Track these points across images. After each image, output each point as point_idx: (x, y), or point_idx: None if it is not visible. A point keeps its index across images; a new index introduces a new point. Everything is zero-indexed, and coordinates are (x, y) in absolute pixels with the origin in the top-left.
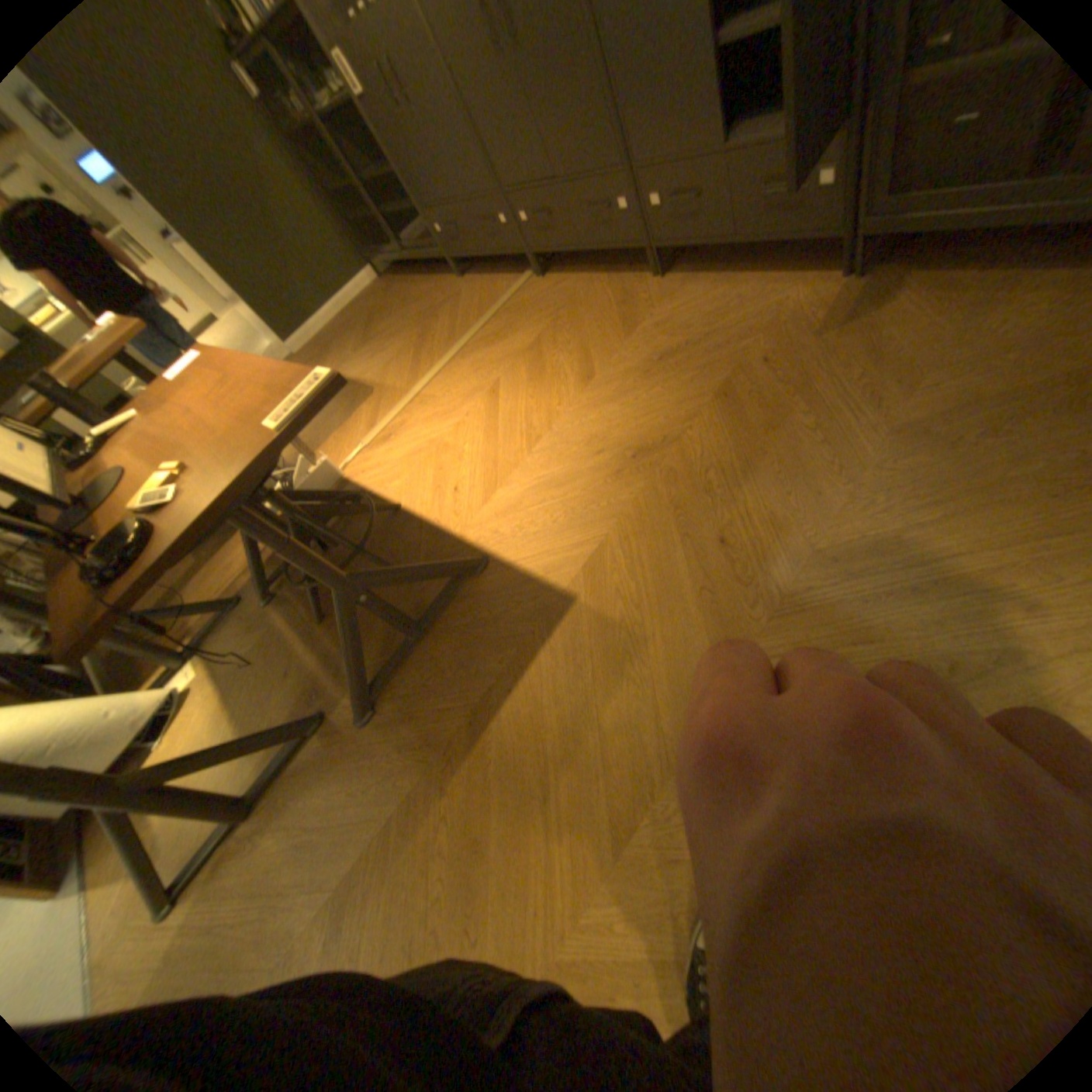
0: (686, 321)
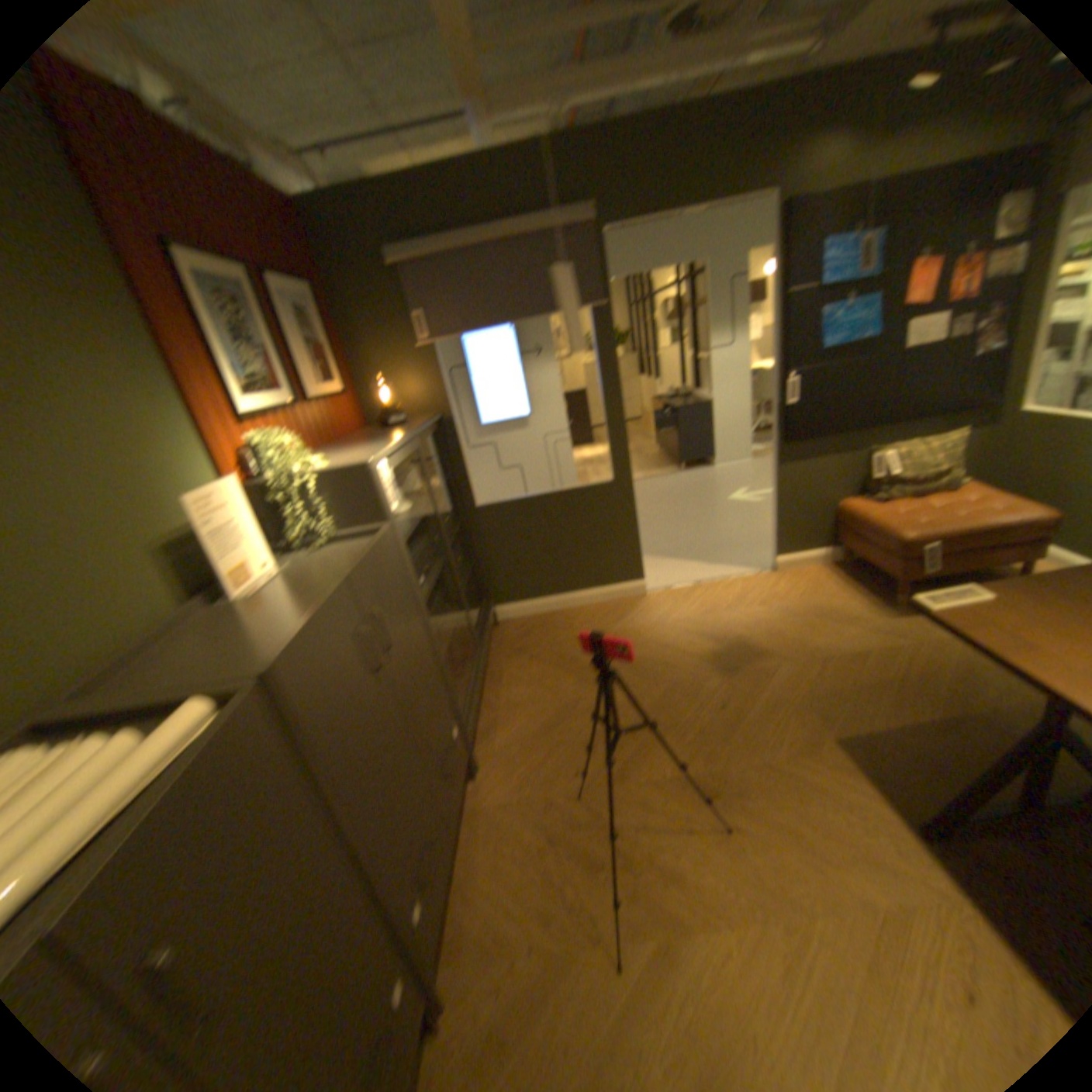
0: (536, 884)
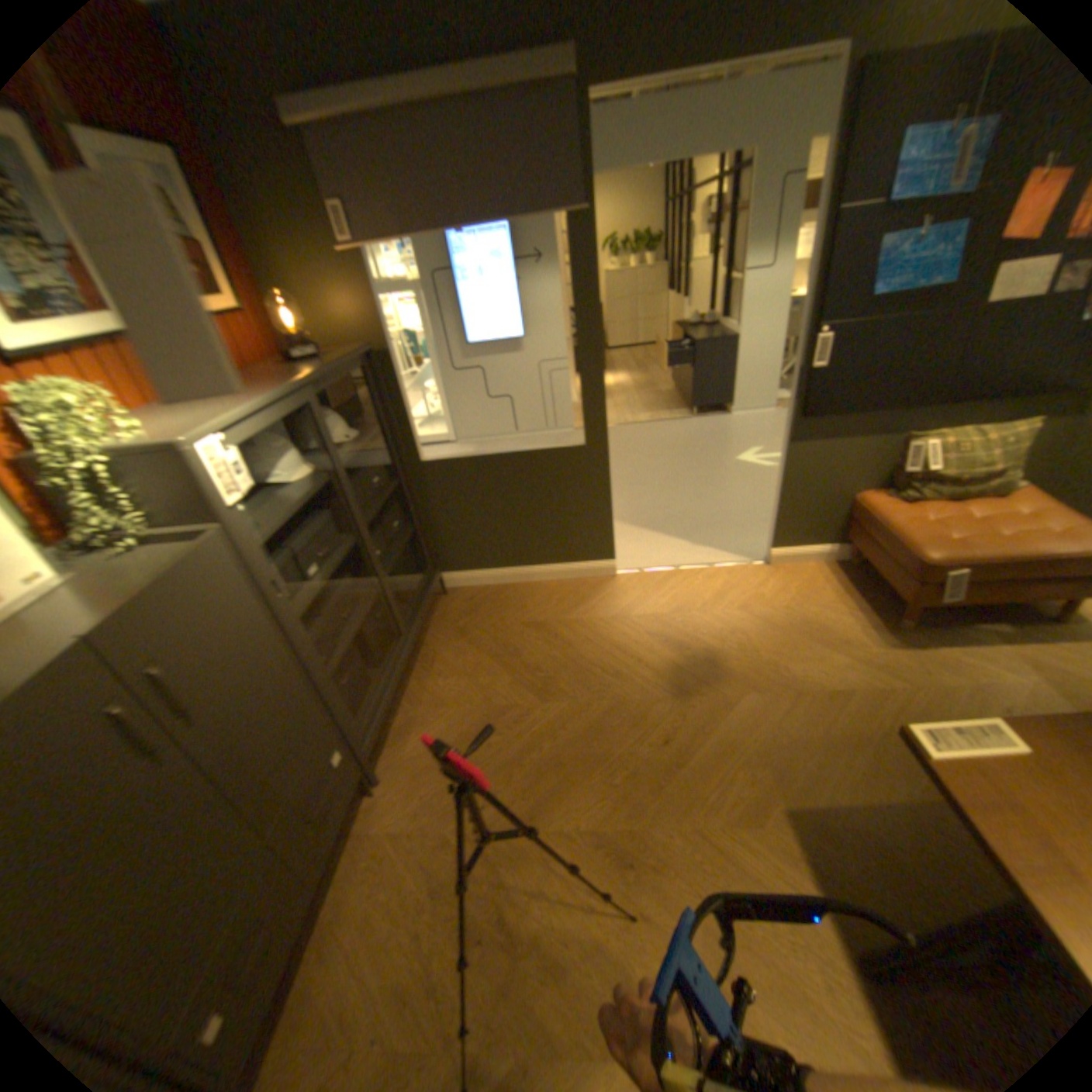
0: (401, 954)
